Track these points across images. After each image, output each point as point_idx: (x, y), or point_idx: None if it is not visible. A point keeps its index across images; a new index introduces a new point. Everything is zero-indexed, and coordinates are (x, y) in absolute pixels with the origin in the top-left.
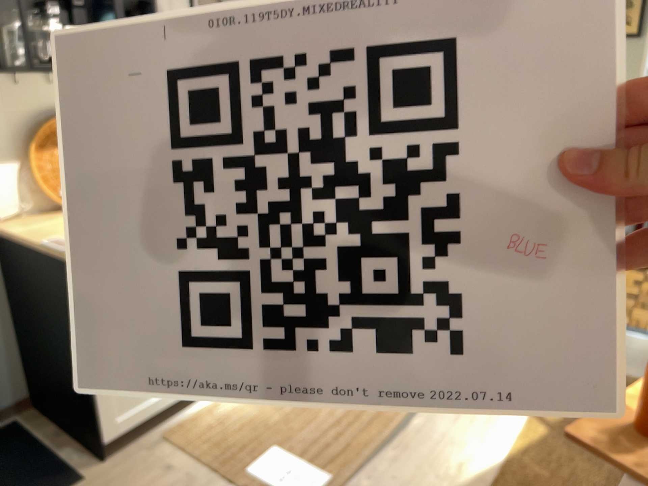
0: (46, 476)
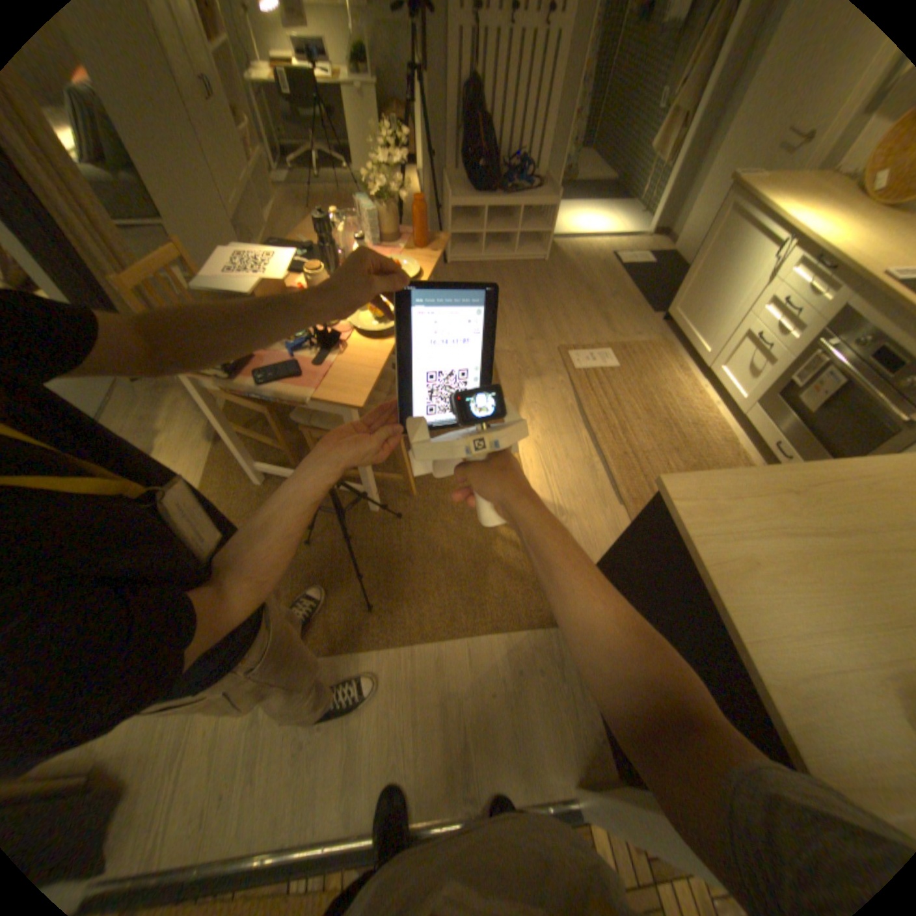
0: (666, 306)
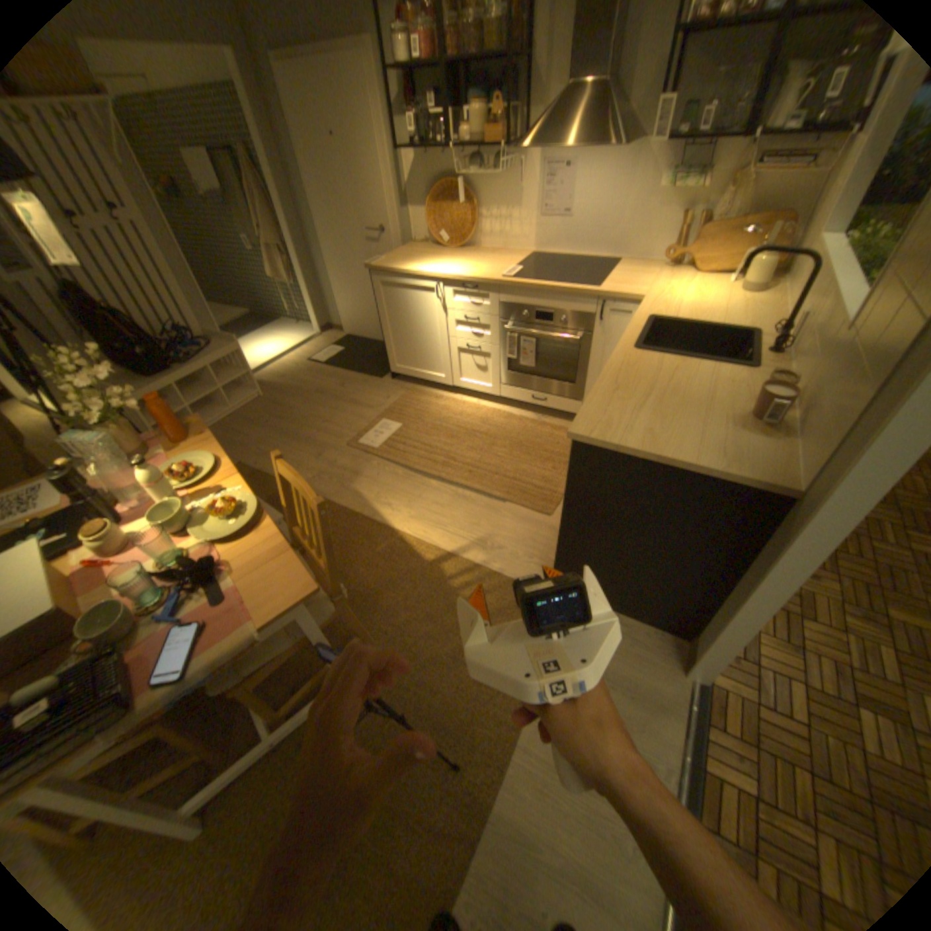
0: (384, 369)
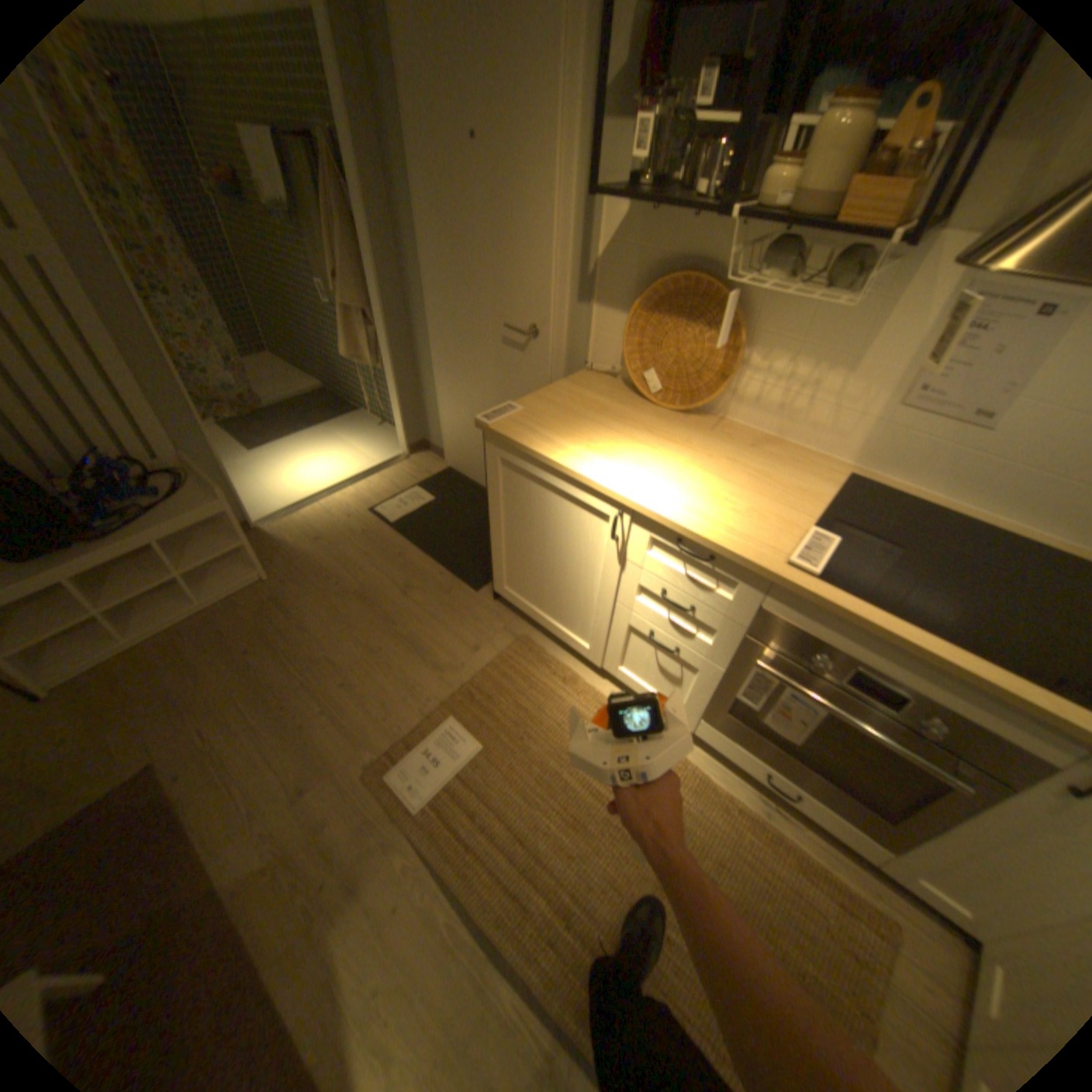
0: (487, 568)
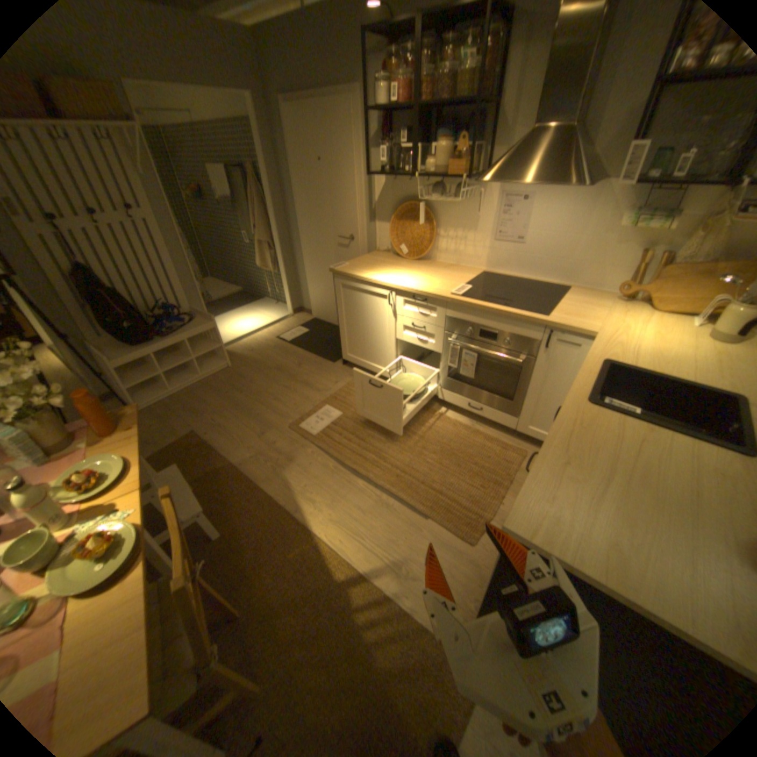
0: (338, 354)
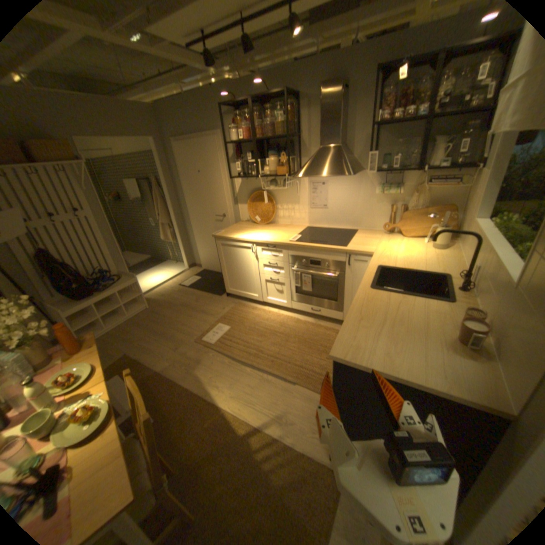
0: (223, 290)
